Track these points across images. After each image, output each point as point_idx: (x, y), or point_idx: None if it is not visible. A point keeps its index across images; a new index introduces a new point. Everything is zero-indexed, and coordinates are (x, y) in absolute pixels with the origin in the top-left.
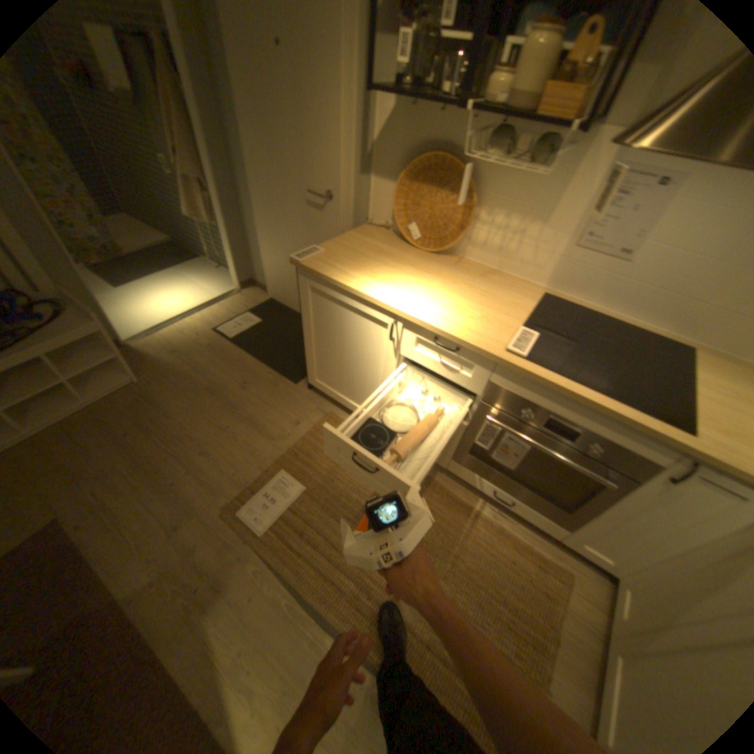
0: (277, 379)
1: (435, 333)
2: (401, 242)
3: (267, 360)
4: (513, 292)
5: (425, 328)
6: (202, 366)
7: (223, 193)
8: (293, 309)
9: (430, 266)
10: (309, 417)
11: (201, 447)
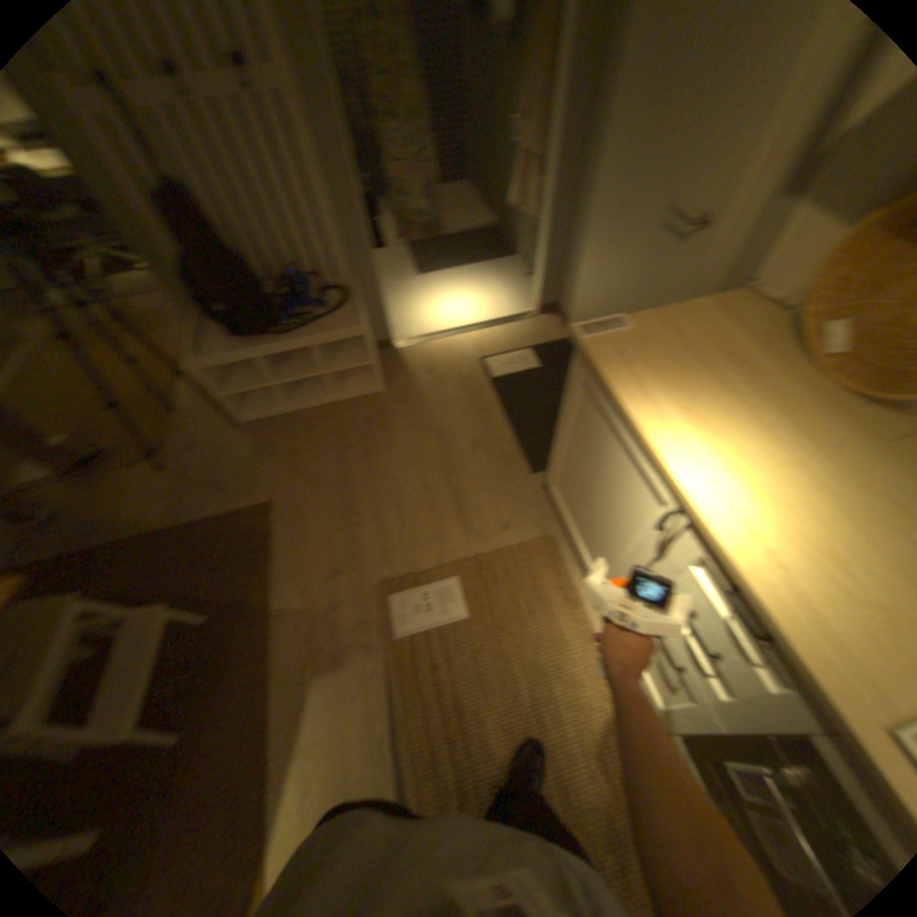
0: (511, 455)
1: (738, 582)
2: (793, 348)
3: (513, 424)
4: None
5: (722, 560)
6: (443, 401)
7: (559, 180)
8: None
9: (826, 421)
10: (519, 528)
11: (395, 499)
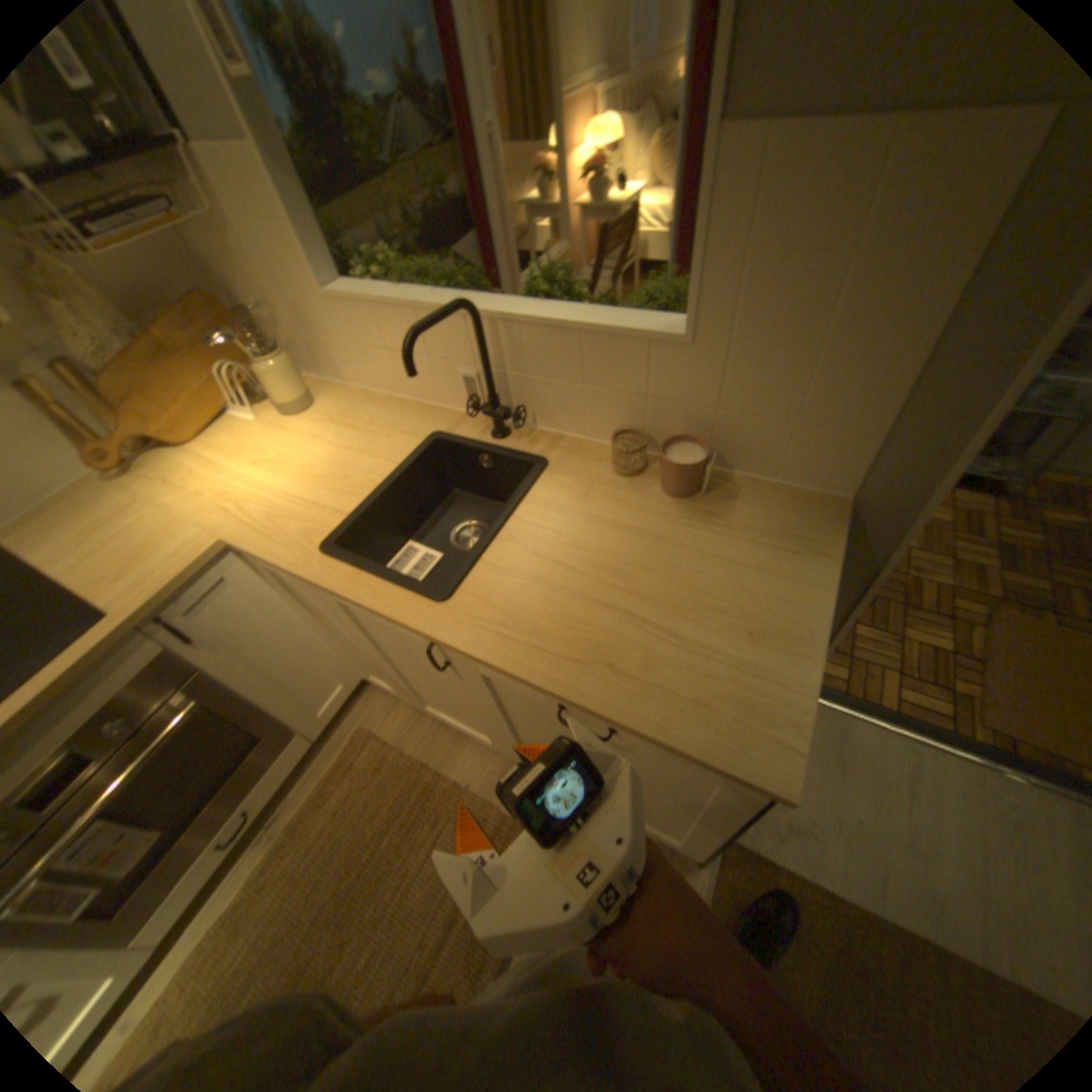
0: None
1: None
2: None
3: None
4: None
5: None
6: None
7: None
8: None
9: None
10: None
11: None
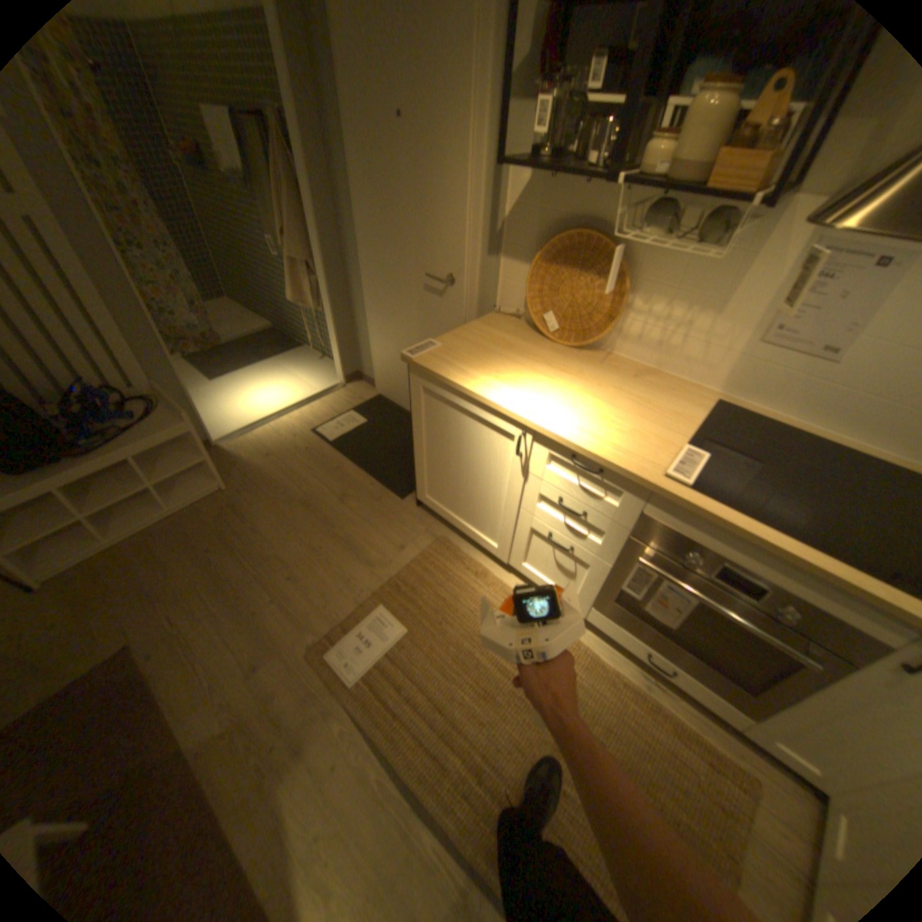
0: (380, 492)
1: (572, 449)
2: (534, 335)
3: (369, 469)
4: (675, 398)
5: (559, 443)
6: (296, 473)
7: (330, 277)
8: (403, 408)
9: (568, 364)
10: (415, 541)
11: (288, 571)
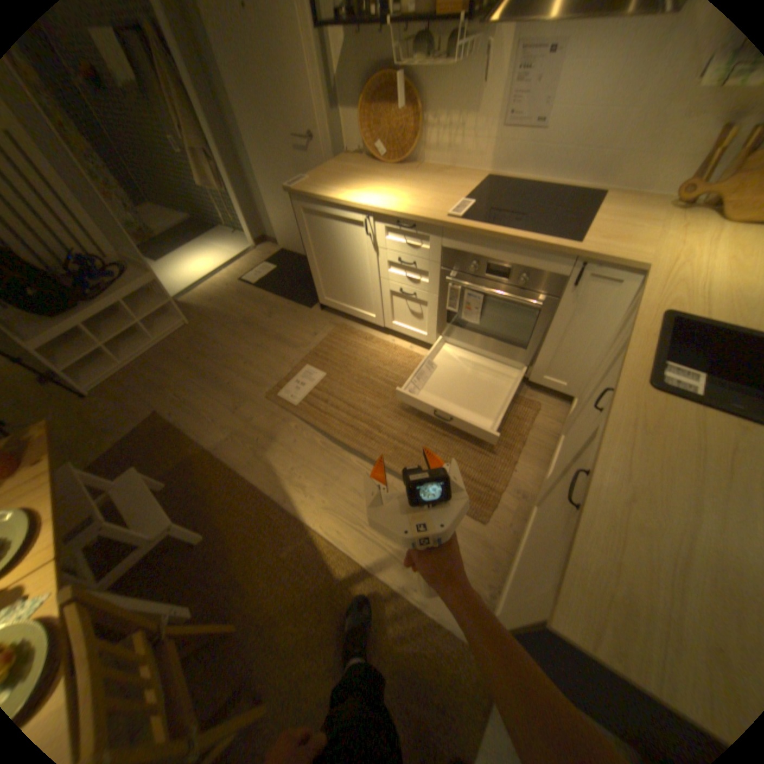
0: (294, 307)
1: (395, 217)
2: (370, 161)
3: (284, 295)
4: (461, 179)
5: (387, 216)
6: (233, 307)
7: (224, 160)
8: (300, 255)
9: (393, 173)
10: (323, 329)
11: (243, 359)
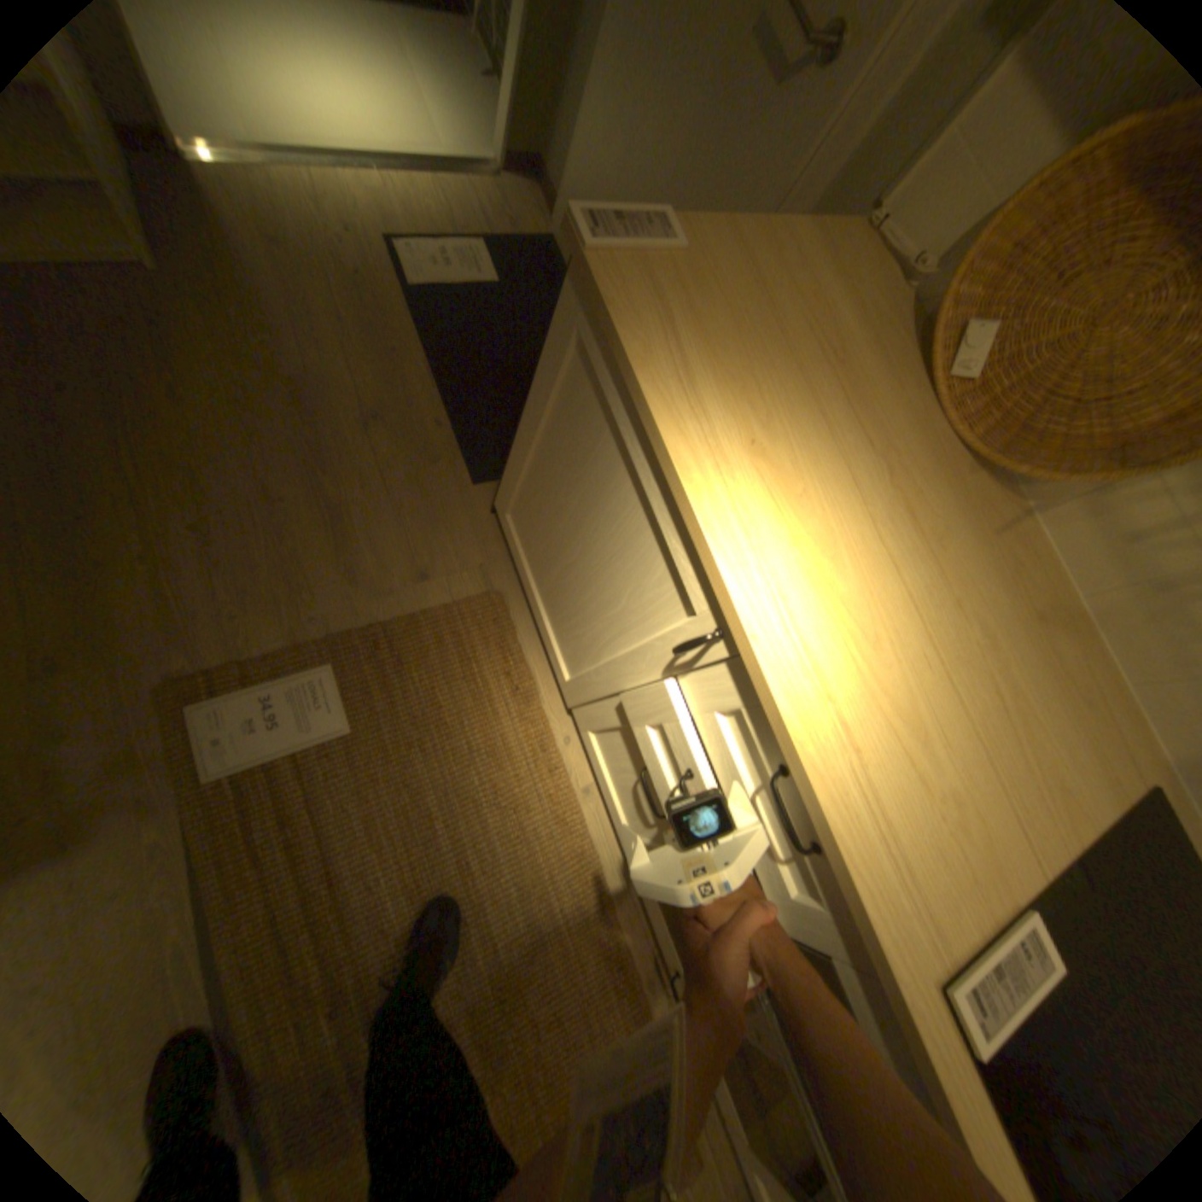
0: (444, 448)
1: (796, 774)
2: (914, 355)
3: (450, 389)
4: (1085, 735)
5: (779, 735)
6: (310, 317)
7: None
8: None
9: (935, 495)
10: (452, 578)
11: (200, 515)
